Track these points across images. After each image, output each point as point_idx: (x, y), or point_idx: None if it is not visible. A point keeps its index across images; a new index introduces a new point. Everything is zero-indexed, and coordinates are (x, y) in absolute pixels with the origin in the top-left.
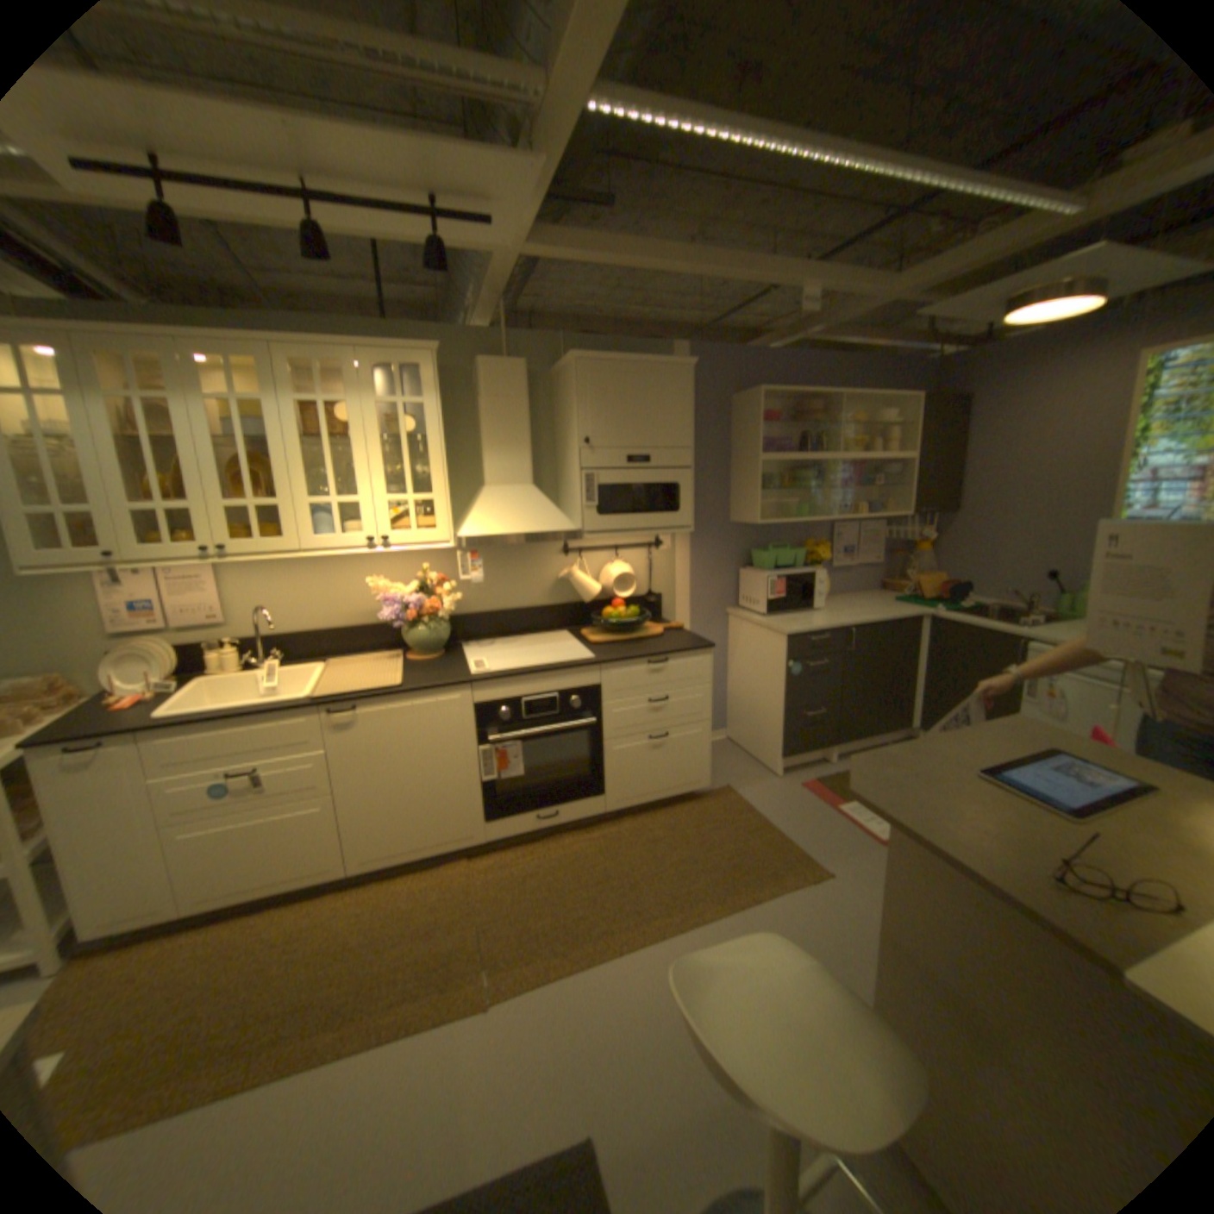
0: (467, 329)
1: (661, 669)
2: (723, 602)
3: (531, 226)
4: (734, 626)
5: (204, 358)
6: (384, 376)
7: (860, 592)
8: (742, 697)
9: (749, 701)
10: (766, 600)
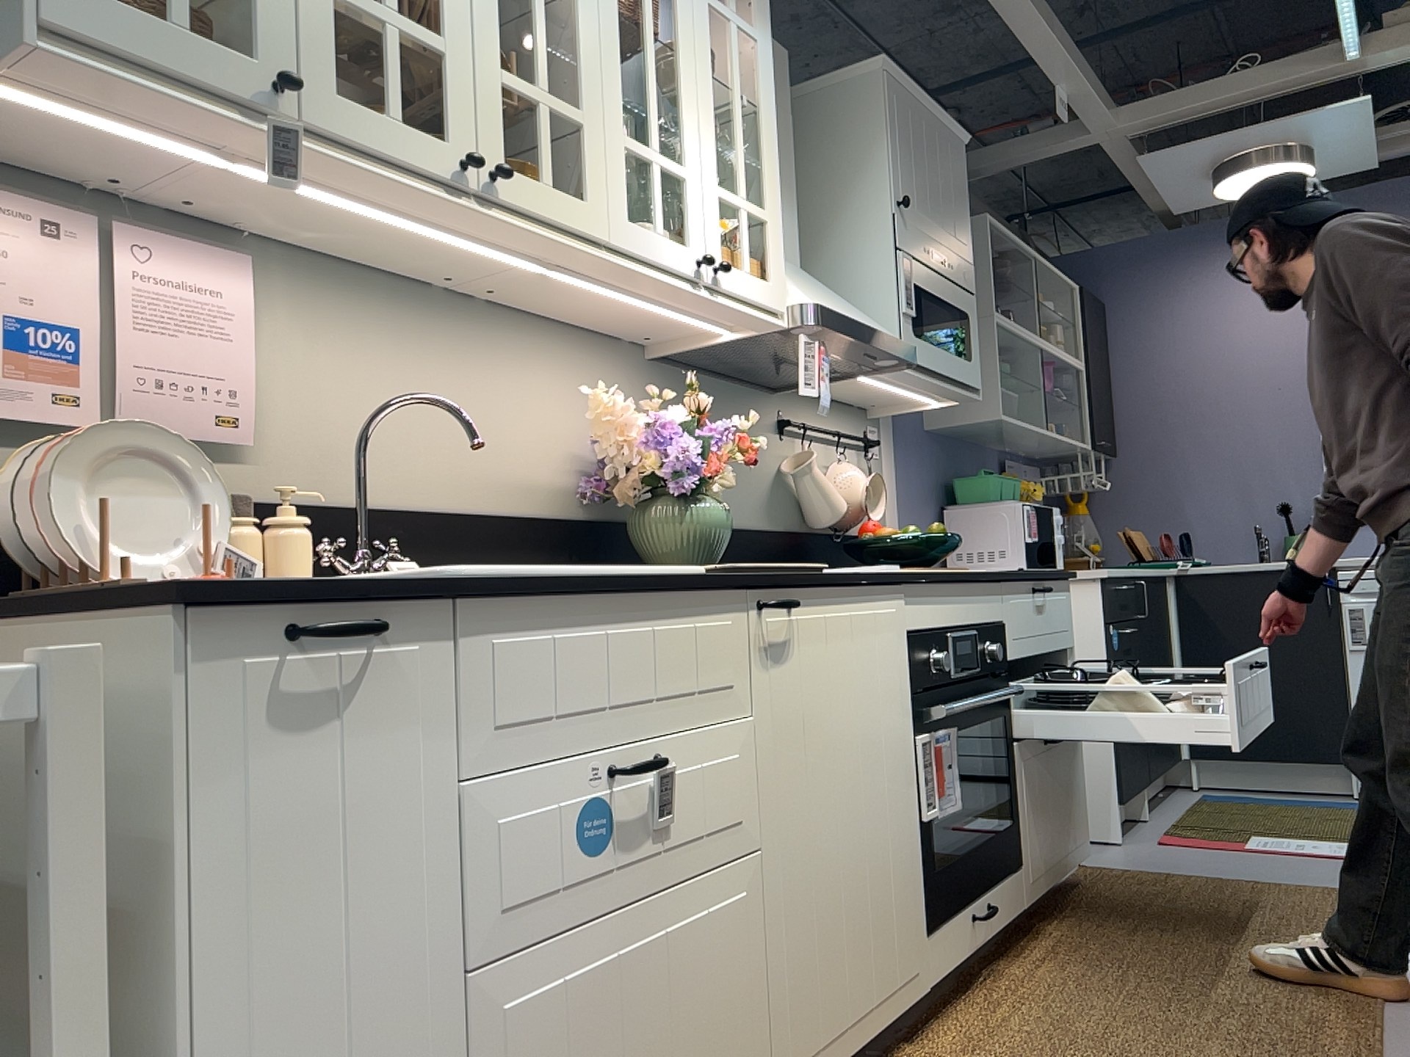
0: None
1: (1045, 605)
2: None
3: None
4: None
5: None
6: None
7: None
8: None
9: None
10: (1018, 547)
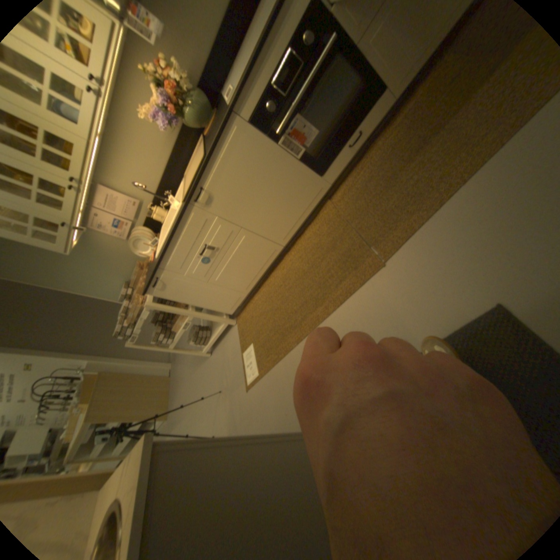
0: None
1: None
2: None
3: None
4: None
5: None
6: None
7: None
8: None
9: None
10: None
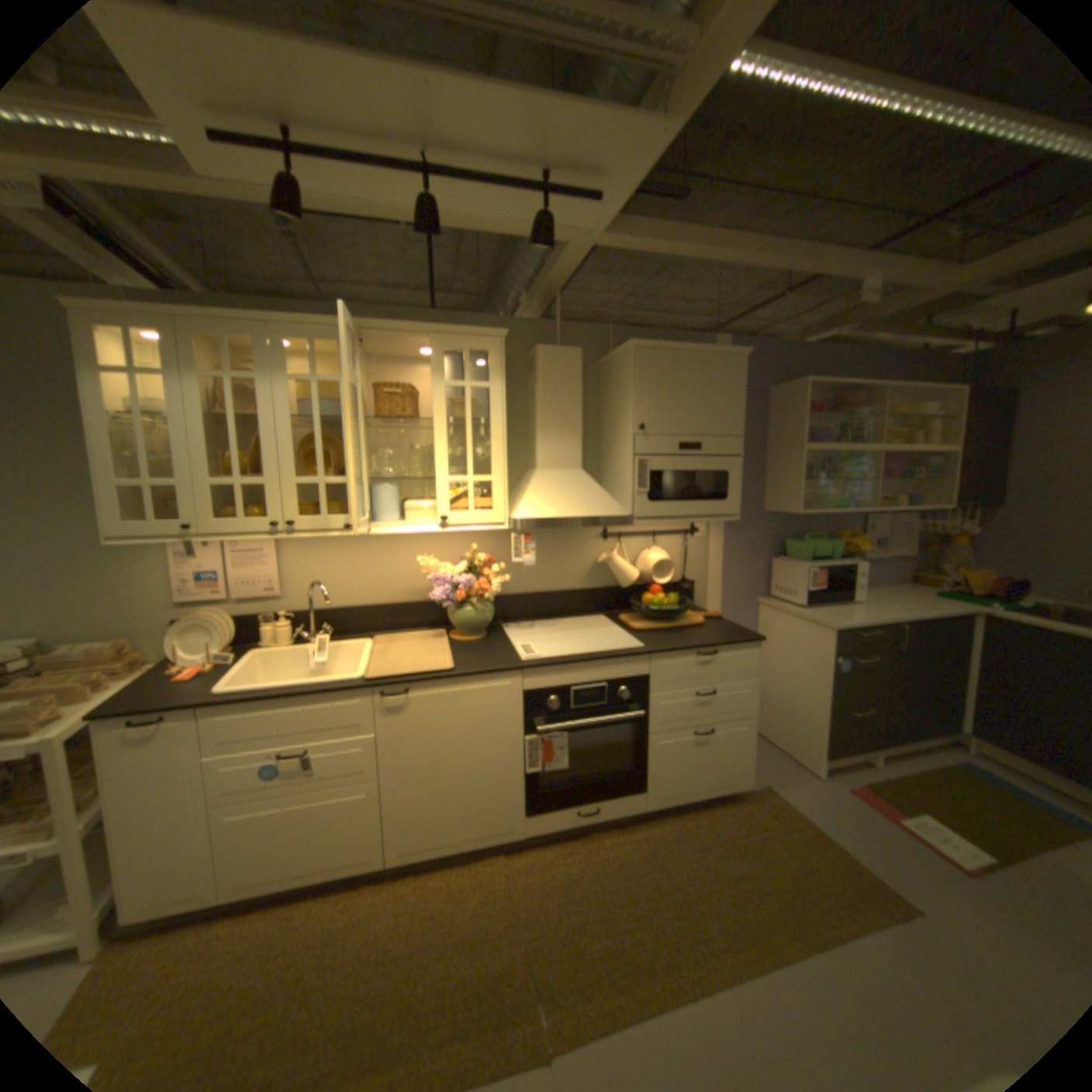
0: (525, 320)
1: (711, 661)
2: (755, 591)
3: (618, 212)
4: (767, 616)
5: (289, 343)
6: (449, 363)
7: (891, 585)
8: (775, 690)
9: (784, 695)
10: (806, 591)
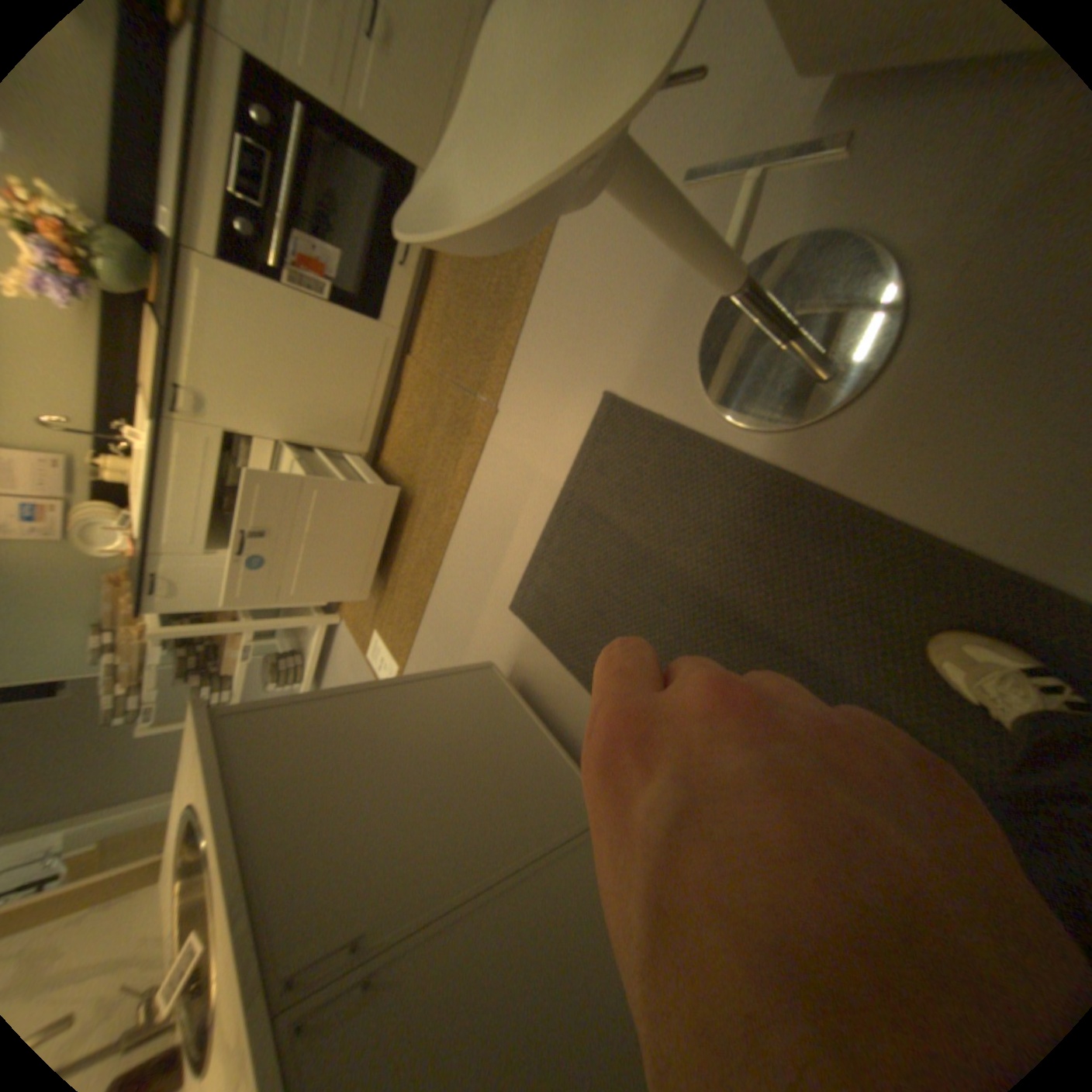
0: None
1: None
2: None
3: None
4: None
5: None
6: None
7: None
8: None
9: None
10: None
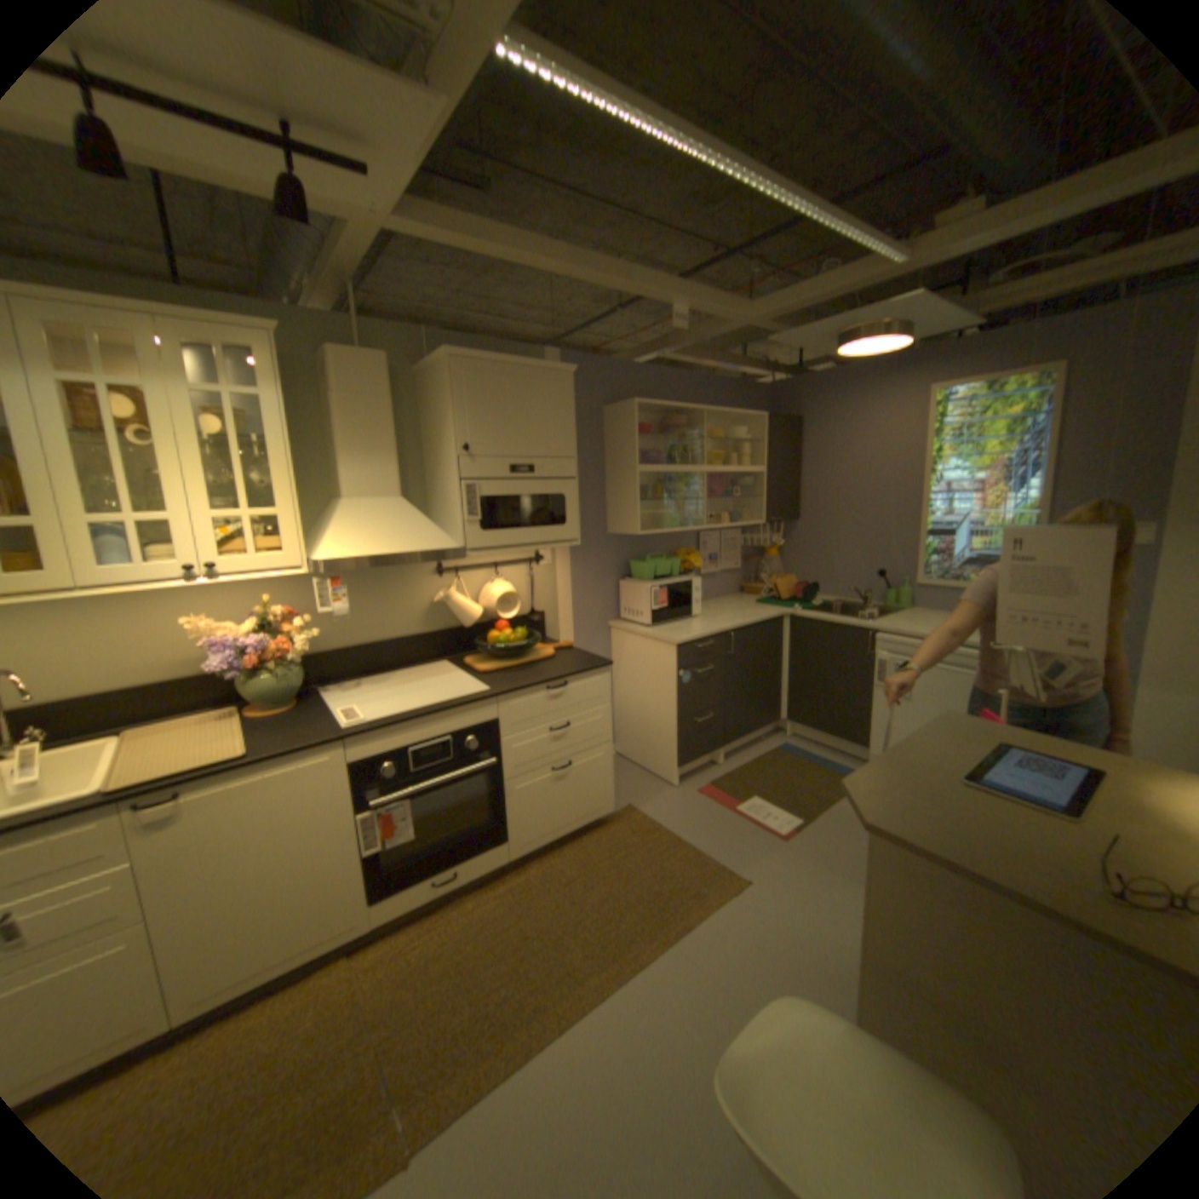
0: (307, 311)
1: (561, 693)
2: (605, 615)
3: (402, 193)
4: (618, 638)
5: None
6: (197, 358)
7: (723, 597)
8: (630, 710)
9: (638, 713)
10: (649, 611)
